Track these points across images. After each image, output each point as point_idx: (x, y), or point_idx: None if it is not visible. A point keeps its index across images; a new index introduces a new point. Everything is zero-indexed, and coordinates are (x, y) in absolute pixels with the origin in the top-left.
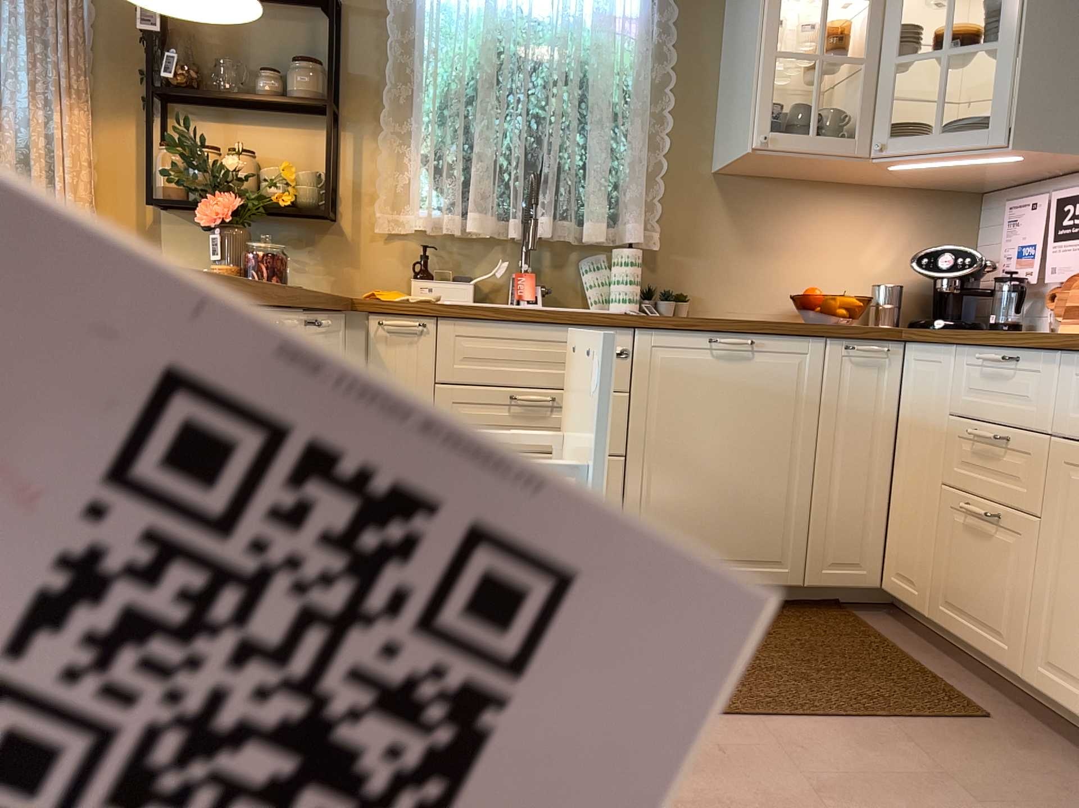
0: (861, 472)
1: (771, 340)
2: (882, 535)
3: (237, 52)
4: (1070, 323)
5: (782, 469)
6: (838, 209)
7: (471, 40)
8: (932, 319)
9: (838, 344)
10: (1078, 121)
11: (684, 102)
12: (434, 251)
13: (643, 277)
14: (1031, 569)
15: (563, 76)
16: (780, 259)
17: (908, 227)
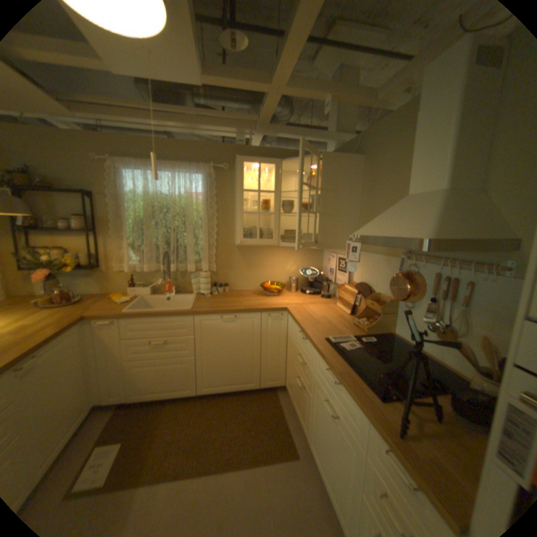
0: (275, 353)
1: (241, 315)
2: (284, 371)
3: (50, 211)
4: (339, 303)
5: (249, 355)
6: (277, 253)
7: (141, 203)
8: (304, 292)
9: (264, 314)
10: (338, 239)
11: (222, 221)
12: (136, 276)
13: (213, 279)
14: (310, 412)
15: (177, 215)
16: (259, 270)
17: (300, 257)
